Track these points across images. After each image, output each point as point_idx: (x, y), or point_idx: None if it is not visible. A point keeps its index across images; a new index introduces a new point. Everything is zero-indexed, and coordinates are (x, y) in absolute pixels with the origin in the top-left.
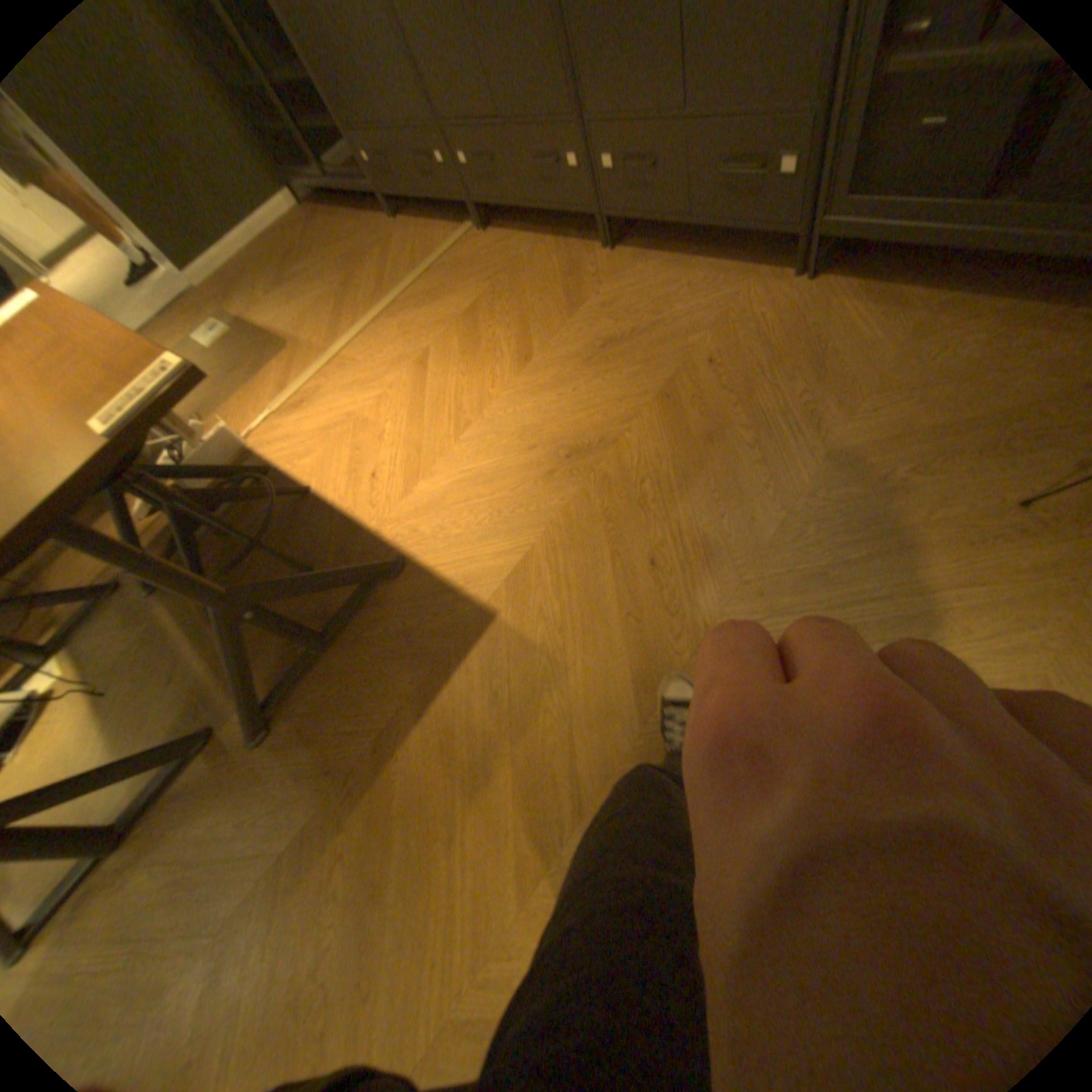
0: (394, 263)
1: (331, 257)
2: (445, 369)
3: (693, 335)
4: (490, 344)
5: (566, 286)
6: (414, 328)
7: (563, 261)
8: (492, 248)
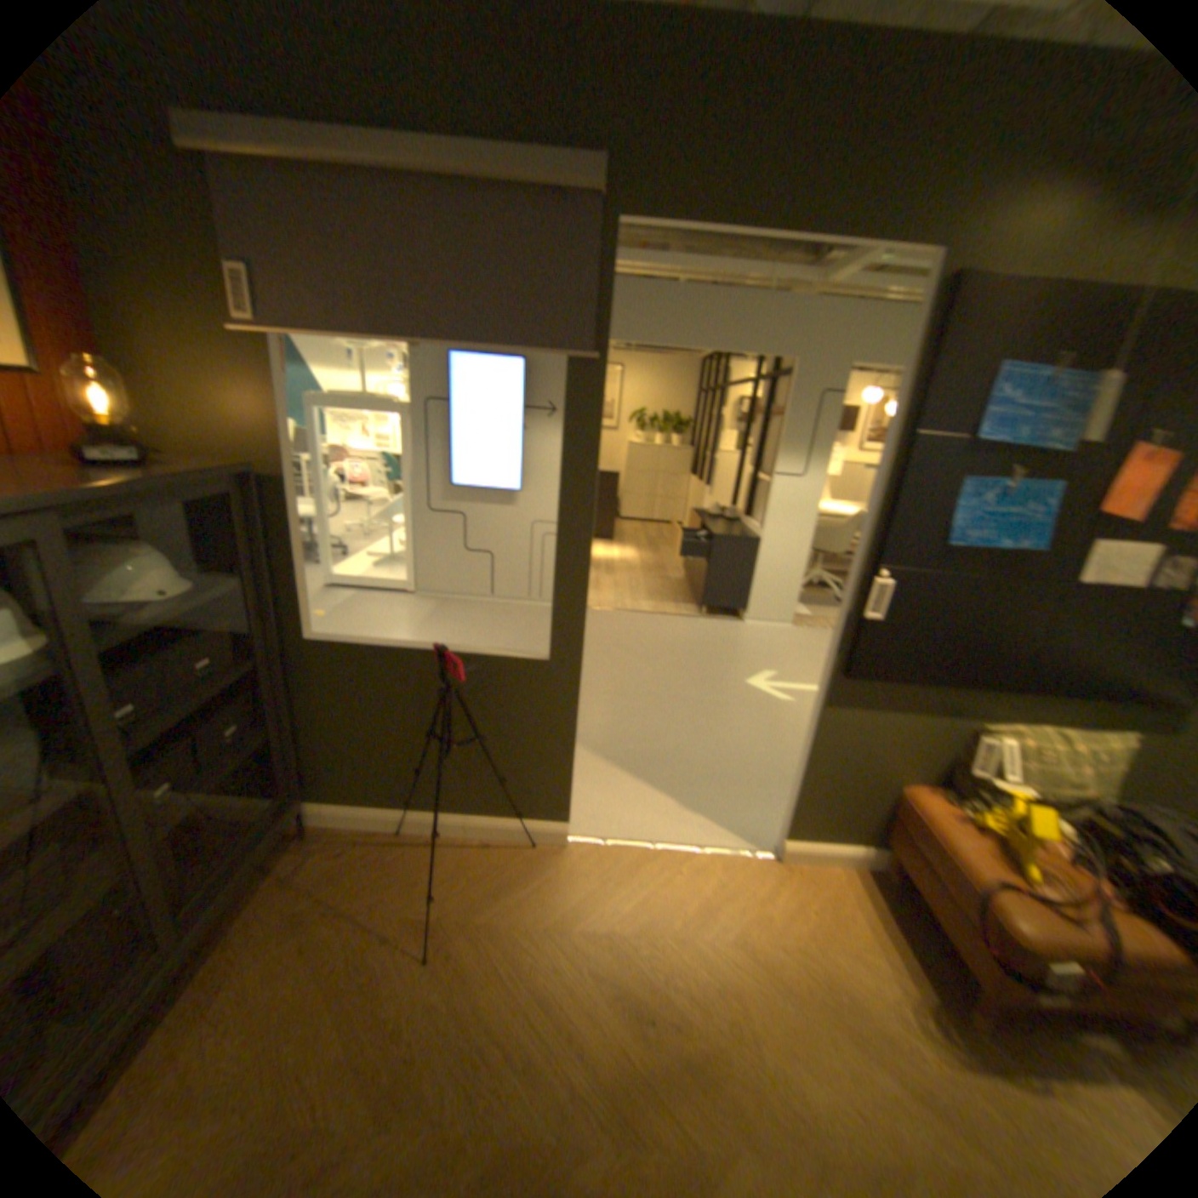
0: None
1: None
2: None
3: None
4: None
5: None
6: None
7: None
8: None
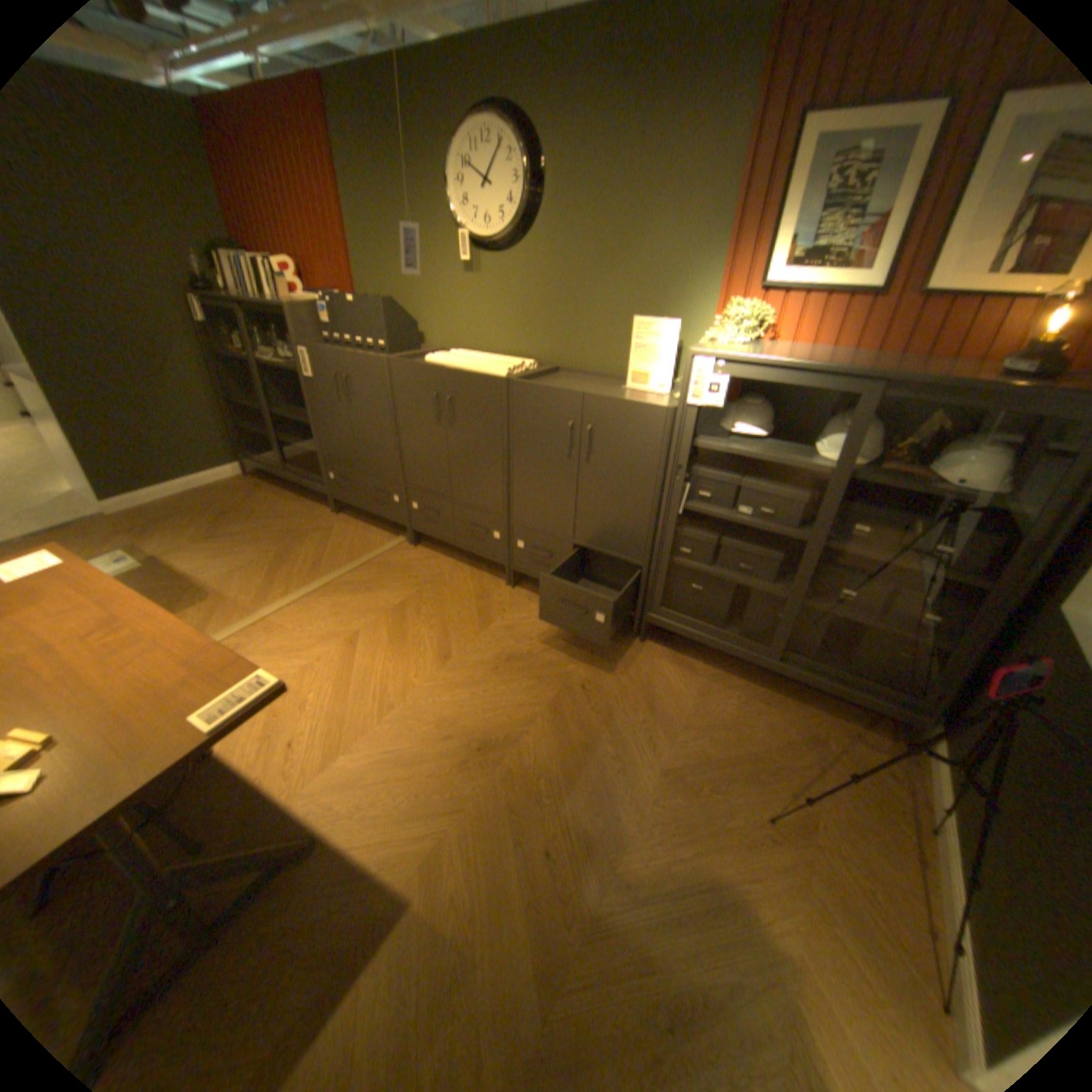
0: (332, 549)
1: (270, 528)
2: (372, 652)
3: (569, 665)
4: (414, 639)
5: (478, 606)
6: (346, 609)
7: (476, 587)
8: (420, 562)
